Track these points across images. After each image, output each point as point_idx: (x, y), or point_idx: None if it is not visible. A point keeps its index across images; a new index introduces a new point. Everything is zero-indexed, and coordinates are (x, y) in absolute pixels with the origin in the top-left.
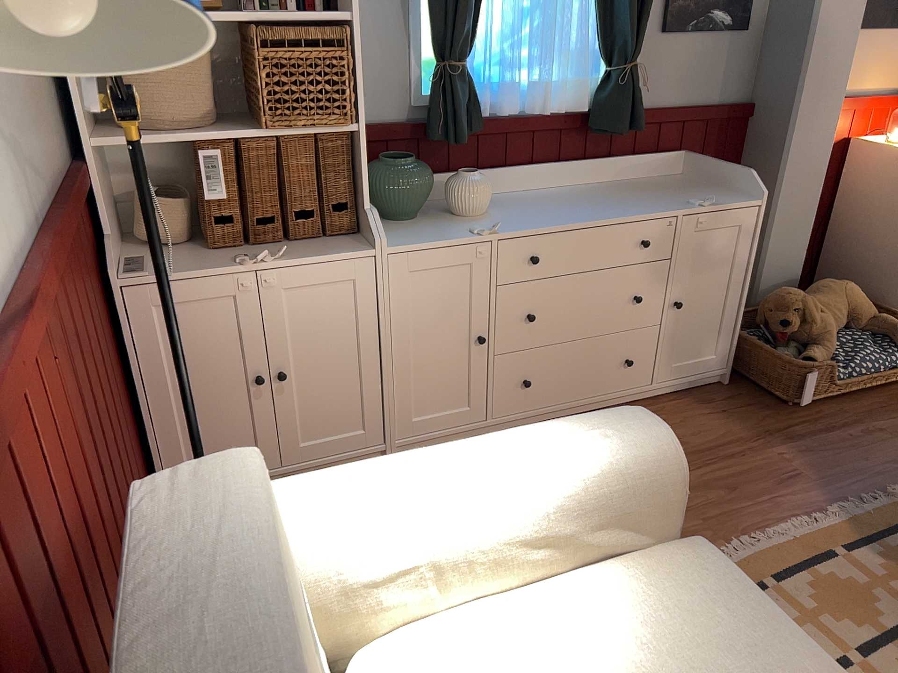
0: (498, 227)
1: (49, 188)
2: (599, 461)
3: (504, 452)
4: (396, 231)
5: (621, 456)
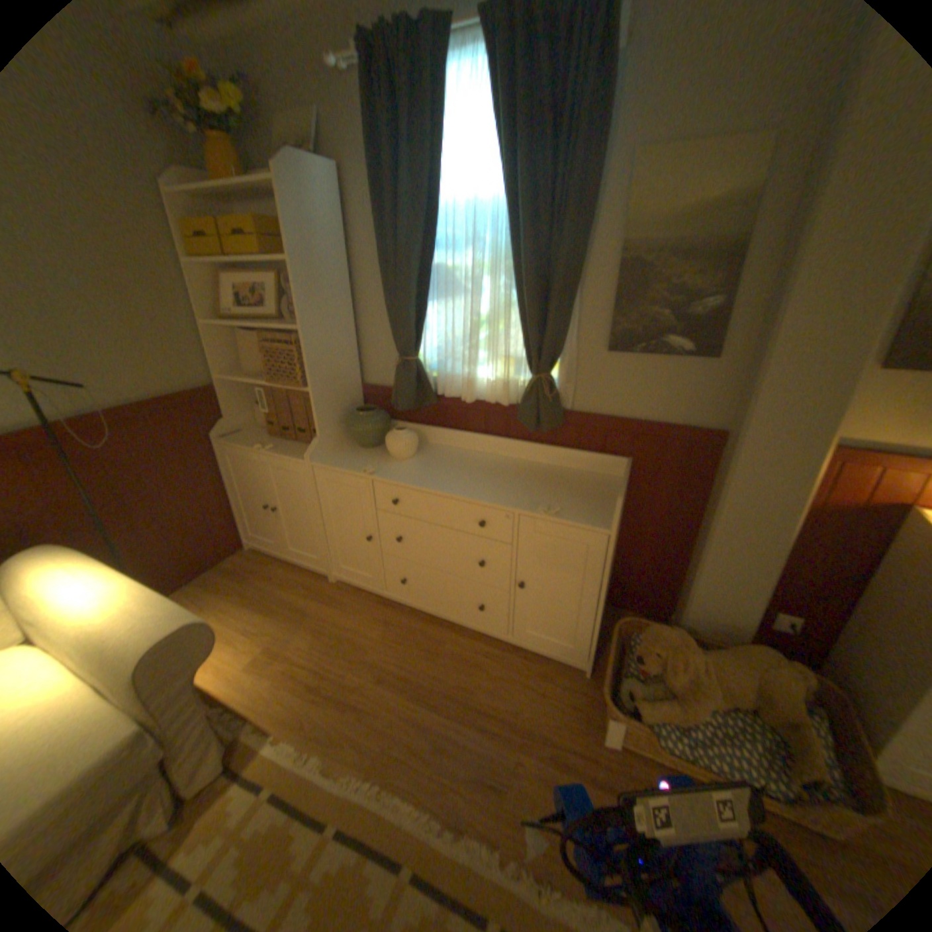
0: (384, 472)
1: (139, 395)
2: (109, 635)
3: (107, 598)
4: (344, 454)
5: (119, 640)
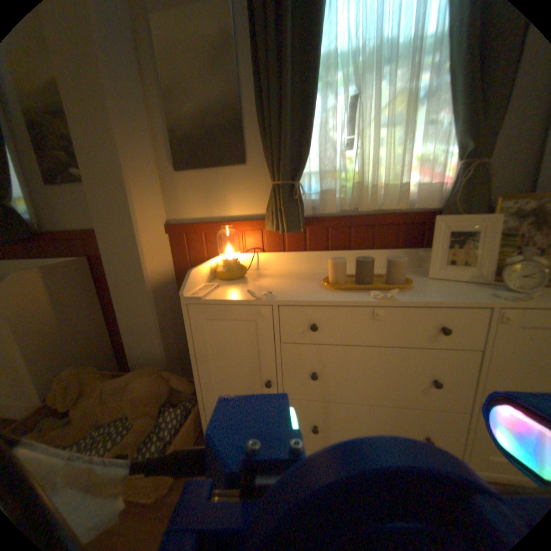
0: None
1: None
2: None
3: None
4: None
5: None
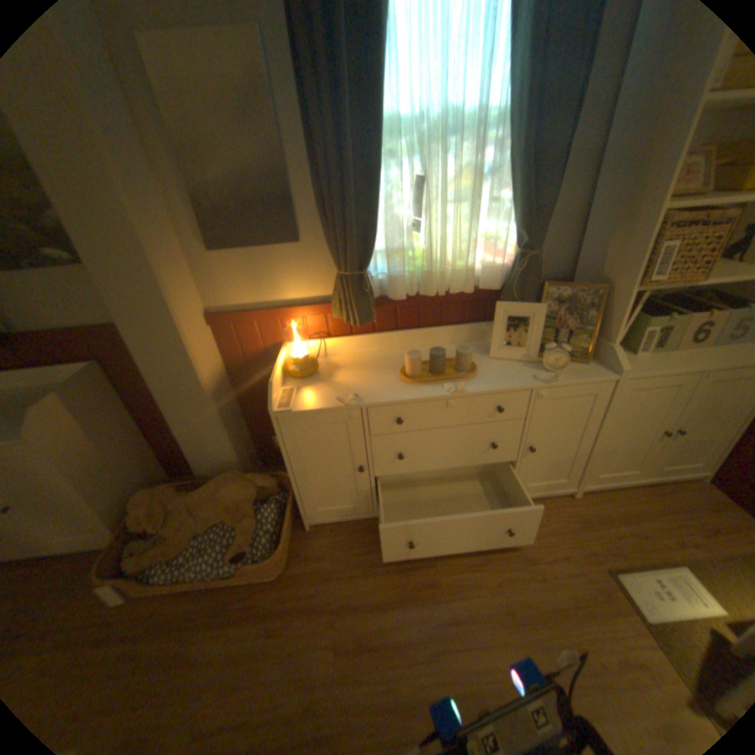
0: None
1: None
2: None
3: None
4: None
5: None
